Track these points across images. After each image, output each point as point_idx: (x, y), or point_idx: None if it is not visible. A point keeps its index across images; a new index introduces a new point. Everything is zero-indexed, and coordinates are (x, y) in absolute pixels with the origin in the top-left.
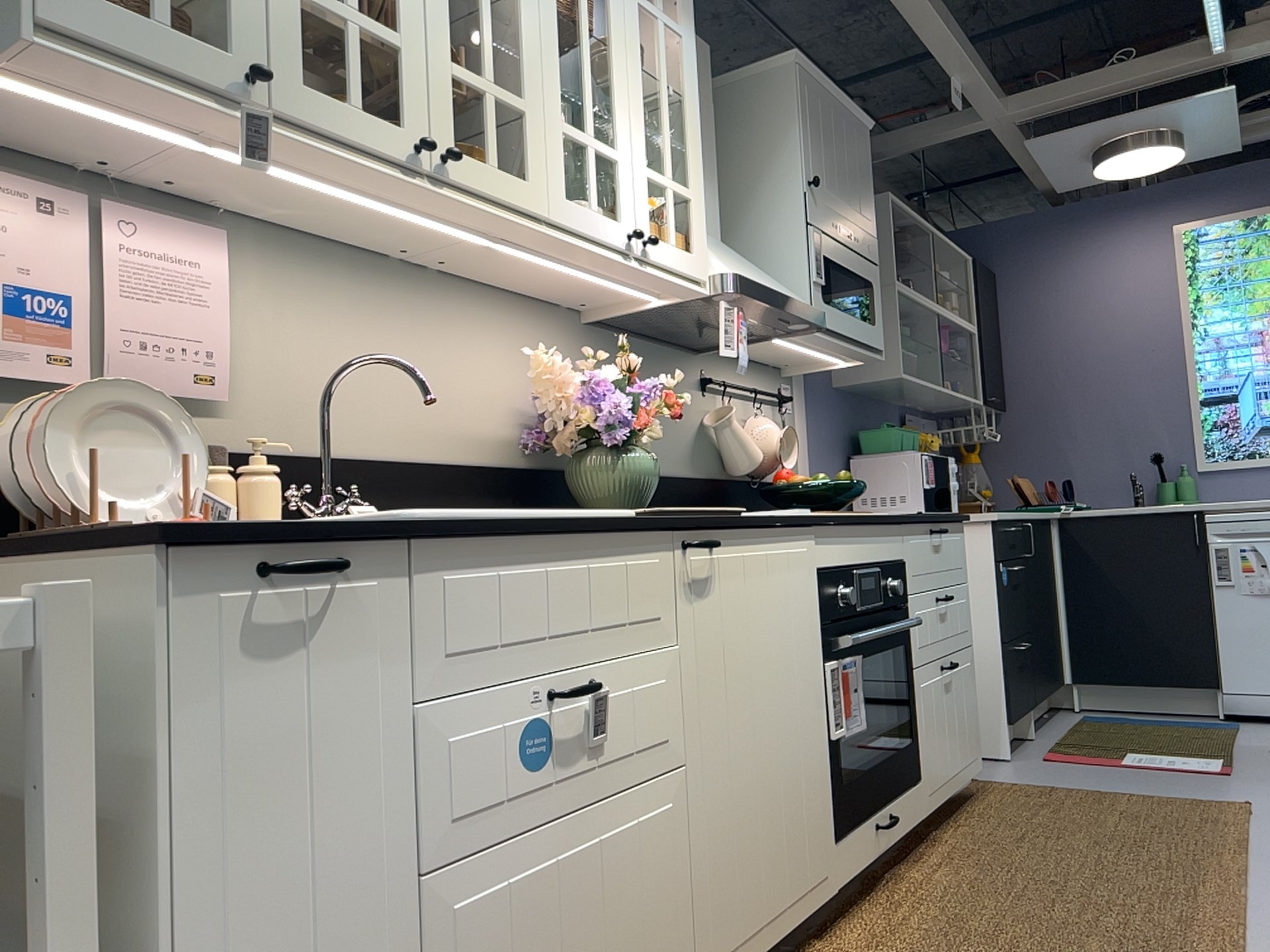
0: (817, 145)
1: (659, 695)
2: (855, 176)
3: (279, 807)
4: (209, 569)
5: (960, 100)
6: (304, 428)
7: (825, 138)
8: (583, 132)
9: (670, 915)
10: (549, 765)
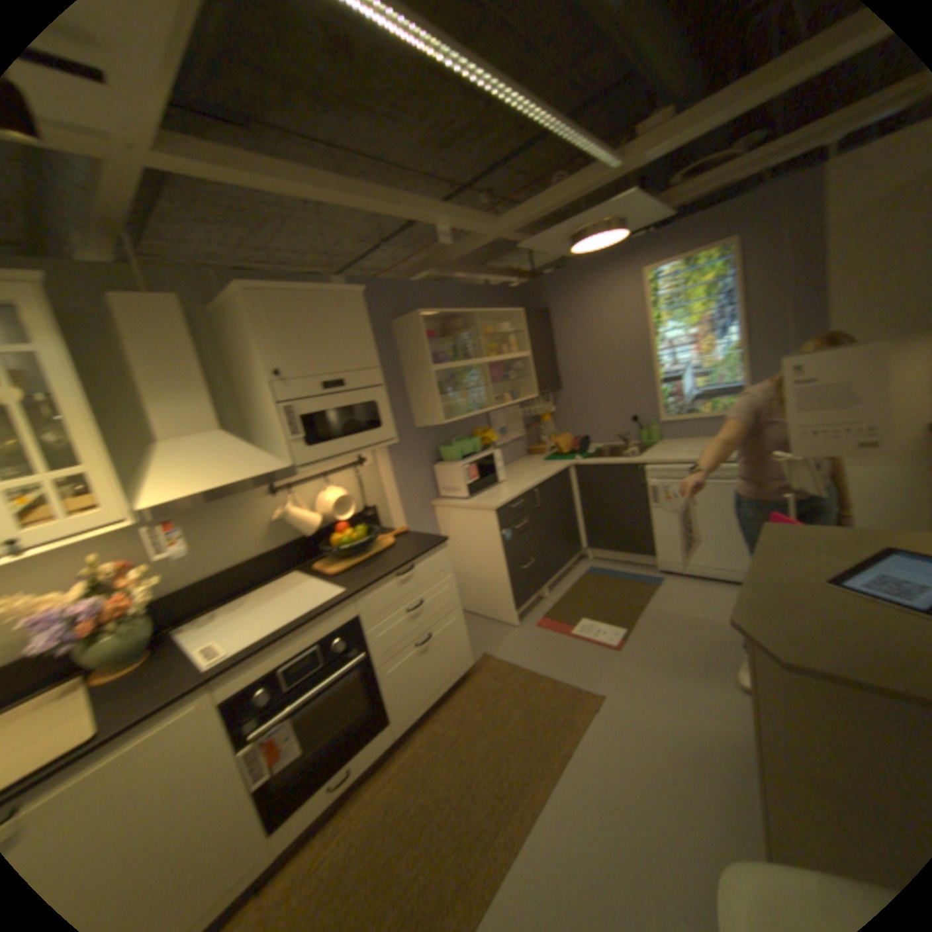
0: (283, 339)
1: None
2: (344, 336)
3: None
4: None
5: (450, 236)
6: None
7: (295, 327)
8: None
9: None
10: None
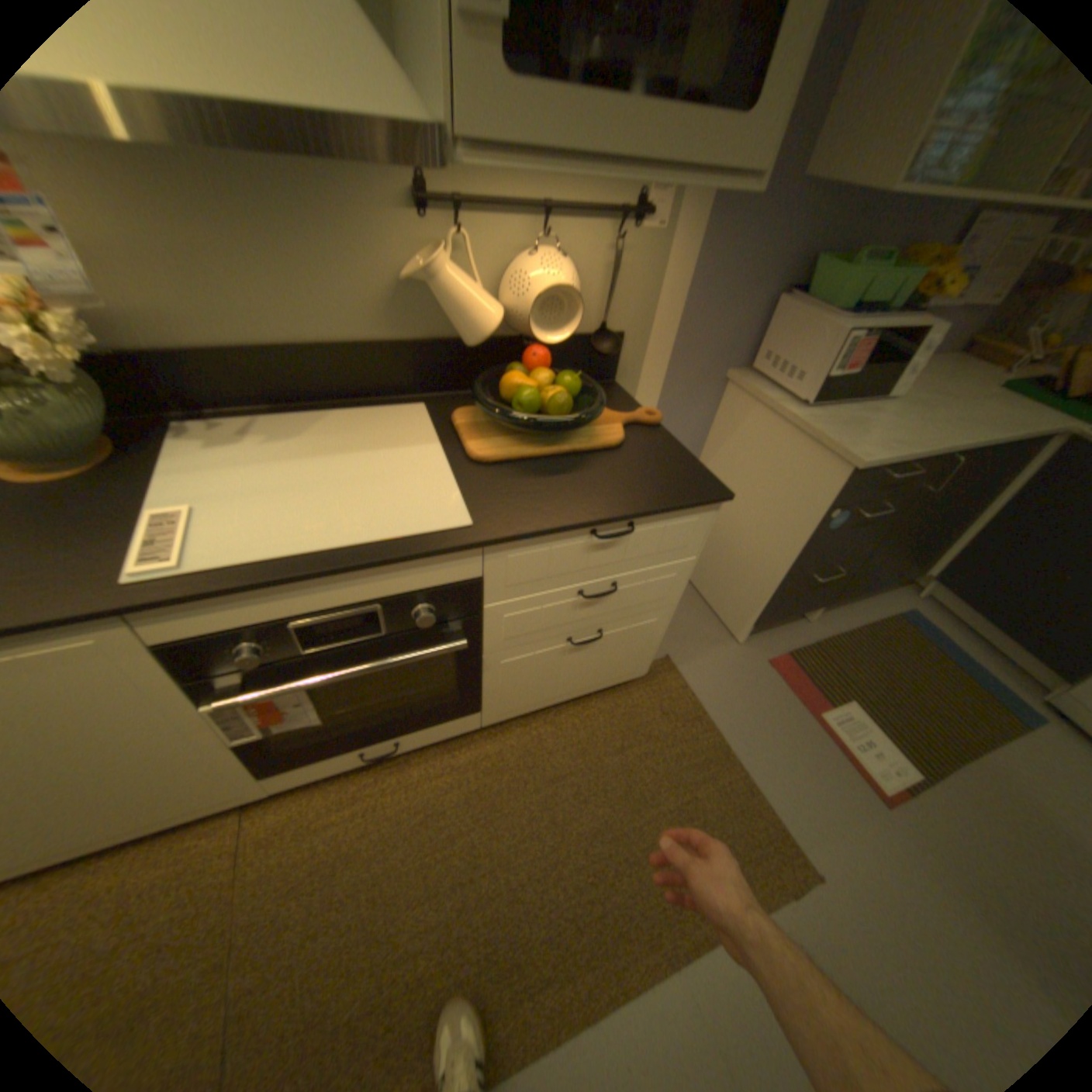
0: None
1: None
2: None
3: None
4: None
5: None
6: None
7: None
8: None
9: None
10: None
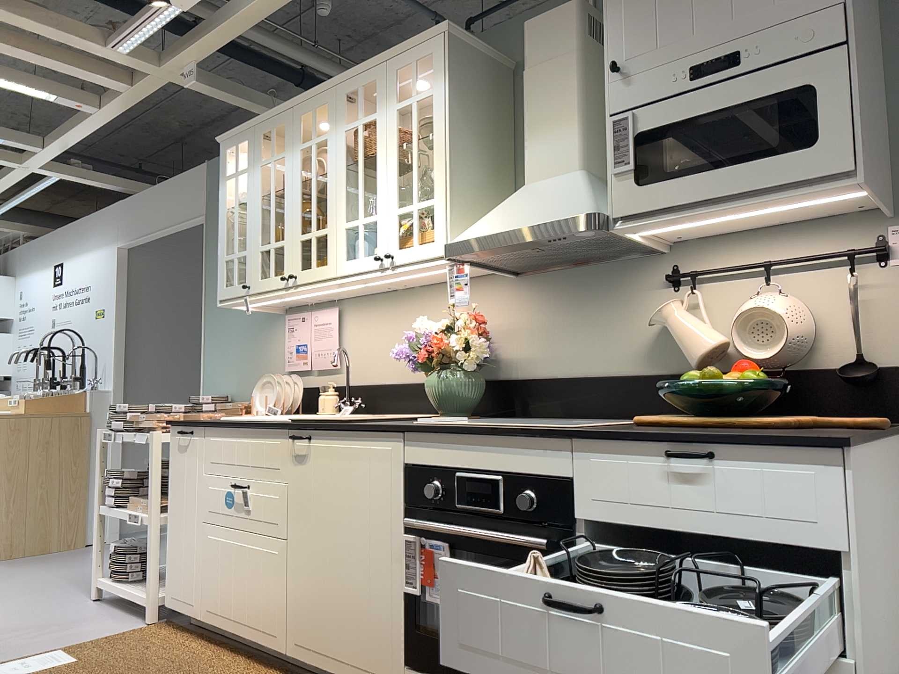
0: (634, 14)
1: (274, 502)
2: None
3: (182, 487)
4: (176, 430)
5: None
6: (364, 373)
7: None
8: (356, 219)
9: (273, 600)
10: (233, 508)
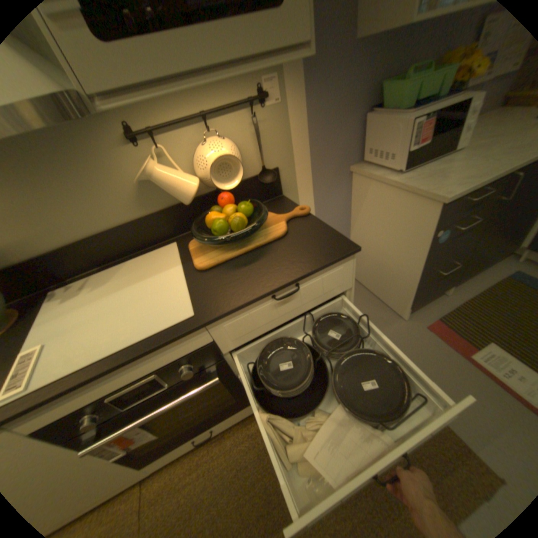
0: None
1: None
2: None
3: None
4: None
5: None
6: None
7: None
8: None
9: None
10: None
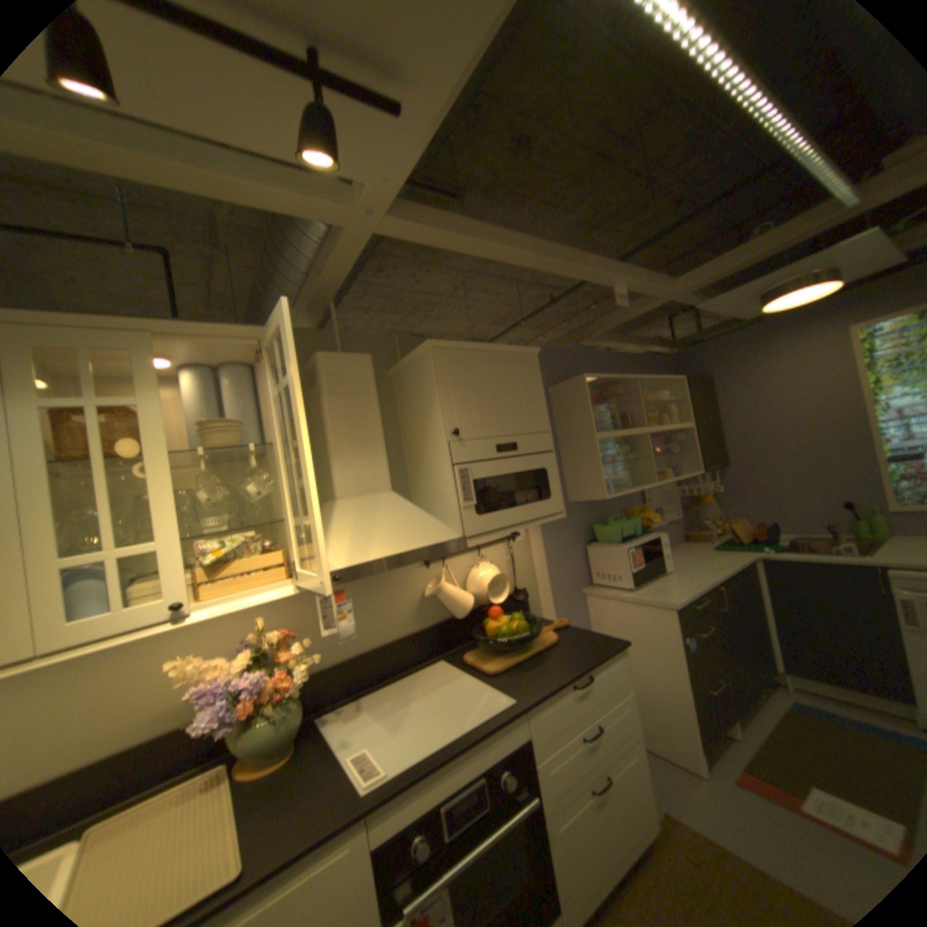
0: (461, 399)
1: None
2: (516, 397)
3: None
4: None
5: (625, 298)
6: None
7: (472, 387)
8: (96, 551)
9: None
10: None
